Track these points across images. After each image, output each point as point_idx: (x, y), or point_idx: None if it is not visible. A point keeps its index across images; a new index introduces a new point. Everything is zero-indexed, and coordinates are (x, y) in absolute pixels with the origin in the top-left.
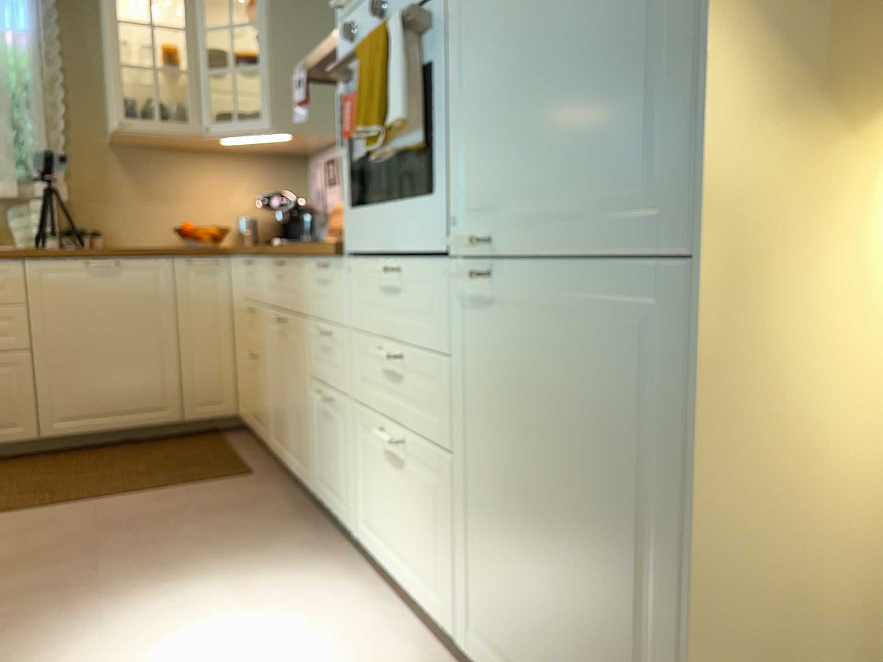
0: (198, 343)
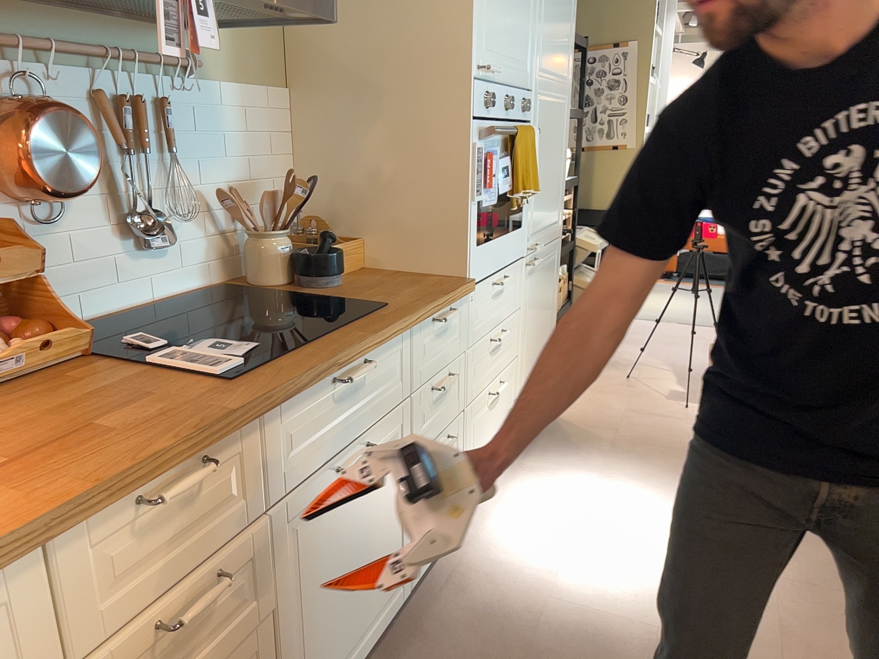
0: None
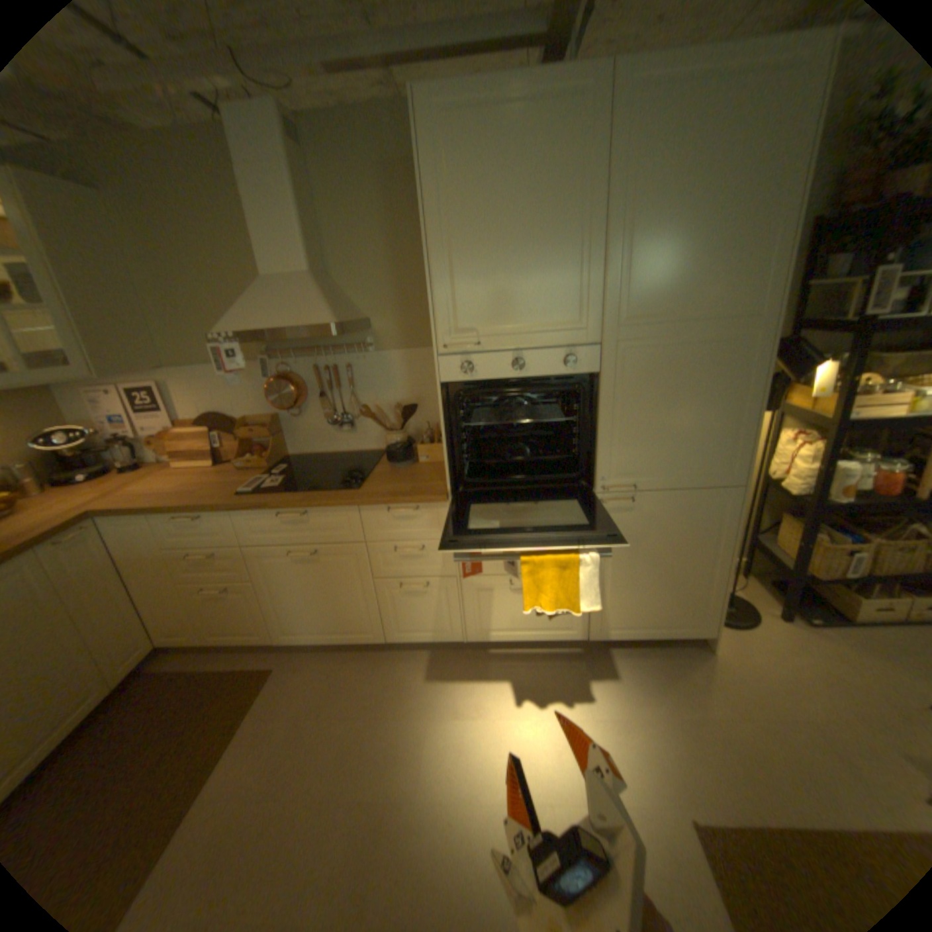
0: (98, 614)
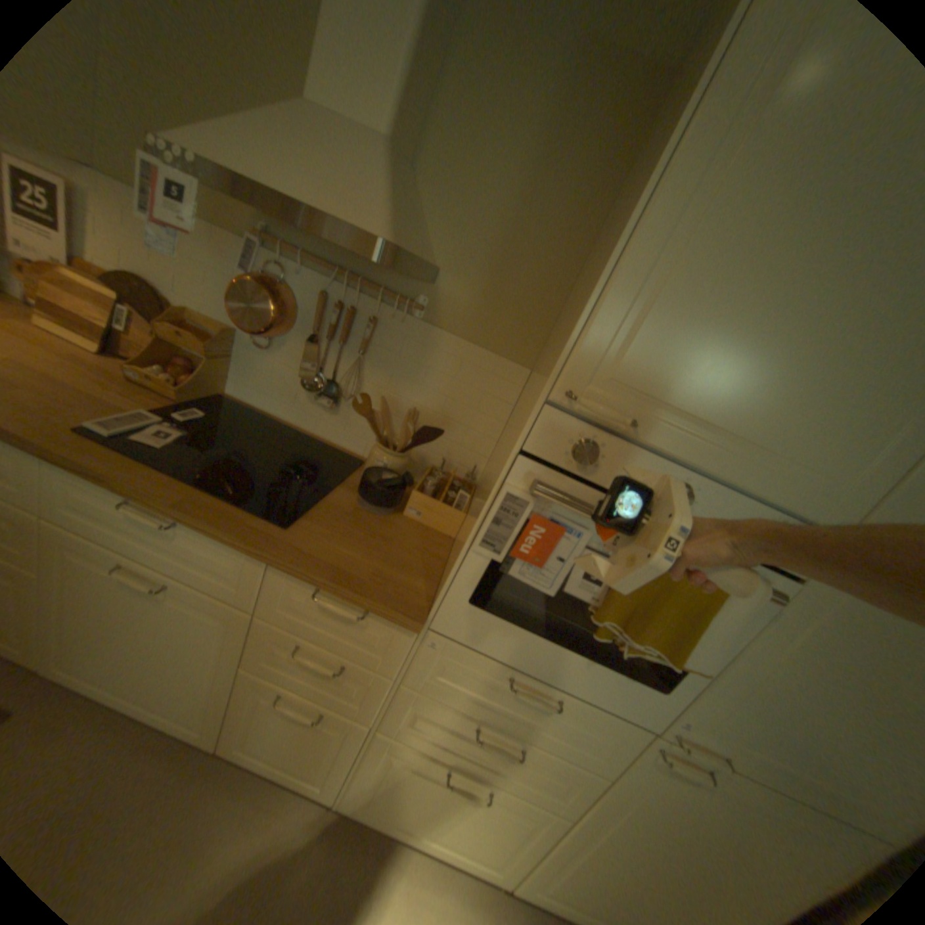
0: None
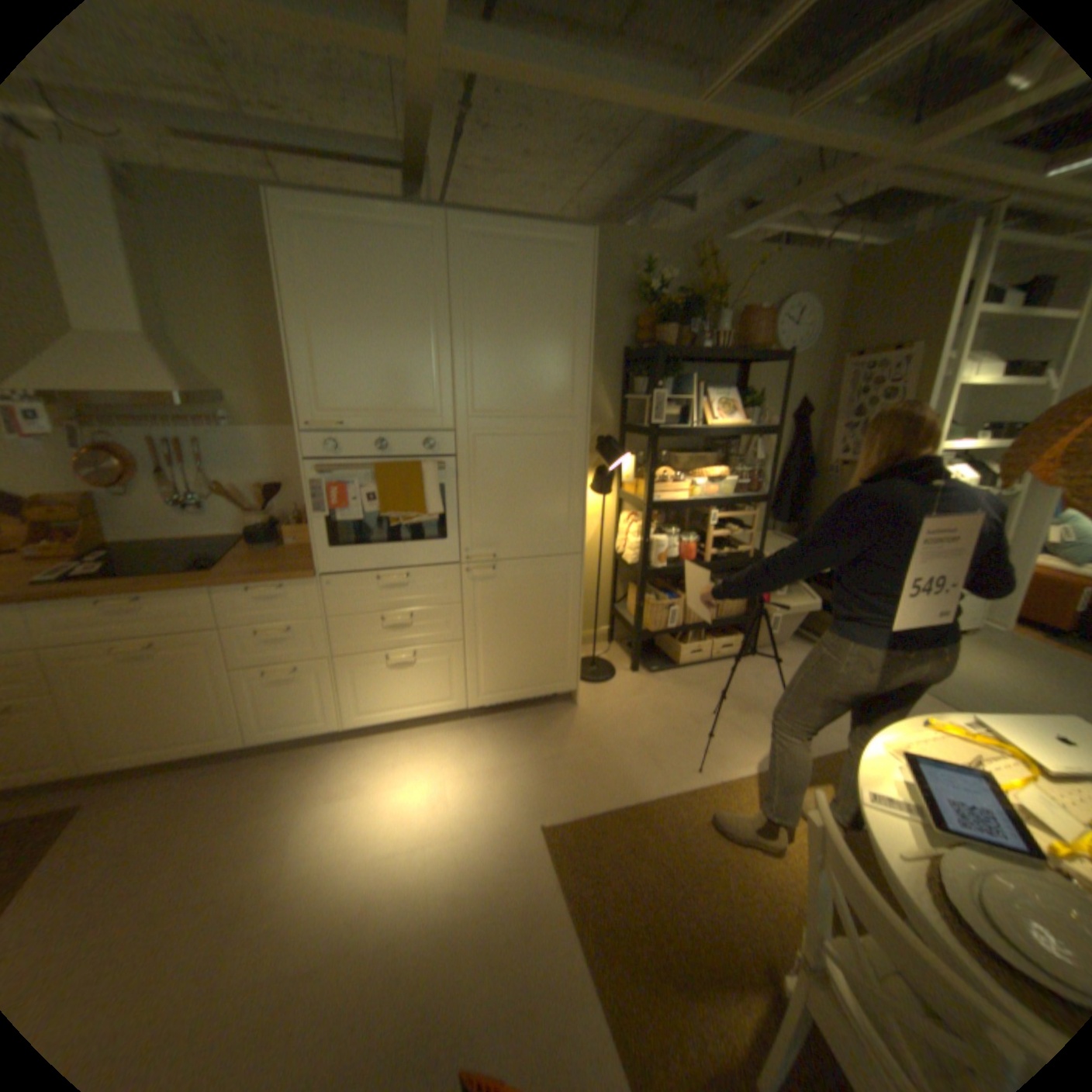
0: None
